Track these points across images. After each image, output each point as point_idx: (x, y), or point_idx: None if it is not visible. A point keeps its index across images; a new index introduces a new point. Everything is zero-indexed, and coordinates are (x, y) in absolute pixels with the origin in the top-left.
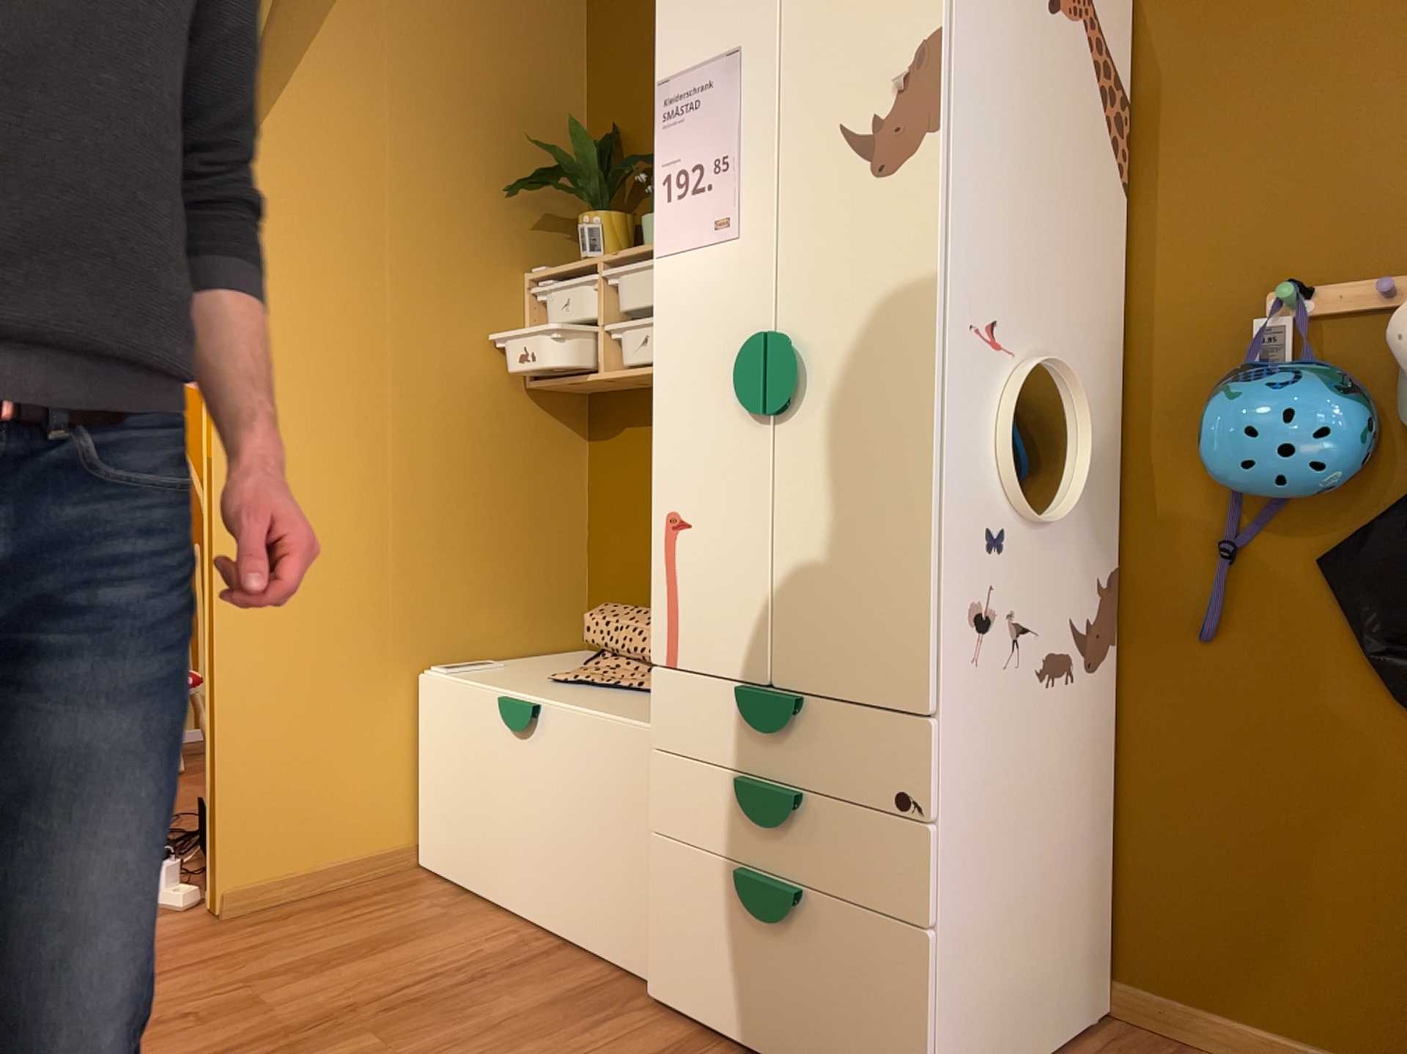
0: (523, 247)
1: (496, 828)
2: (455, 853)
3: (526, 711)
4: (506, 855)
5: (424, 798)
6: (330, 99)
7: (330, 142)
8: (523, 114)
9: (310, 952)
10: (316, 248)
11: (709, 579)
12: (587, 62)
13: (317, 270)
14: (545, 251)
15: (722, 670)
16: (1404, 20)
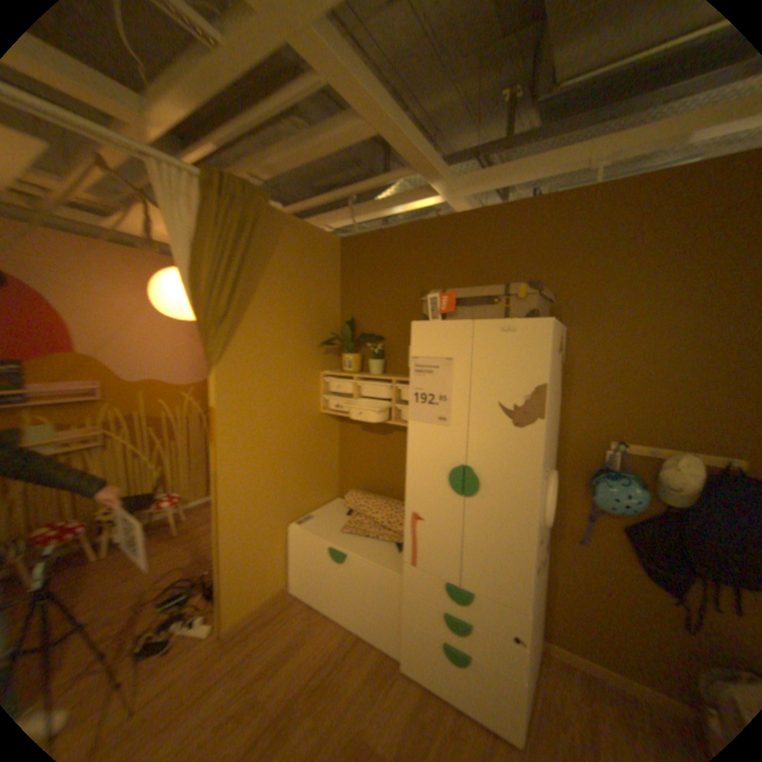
0: (319, 362)
1: (325, 591)
2: (305, 593)
3: (341, 557)
4: (330, 601)
5: (290, 571)
6: (255, 321)
7: (255, 338)
8: (319, 313)
9: (265, 660)
10: (251, 381)
11: (431, 541)
12: (339, 289)
13: (251, 389)
14: (326, 362)
15: (436, 574)
16: (664, 366)
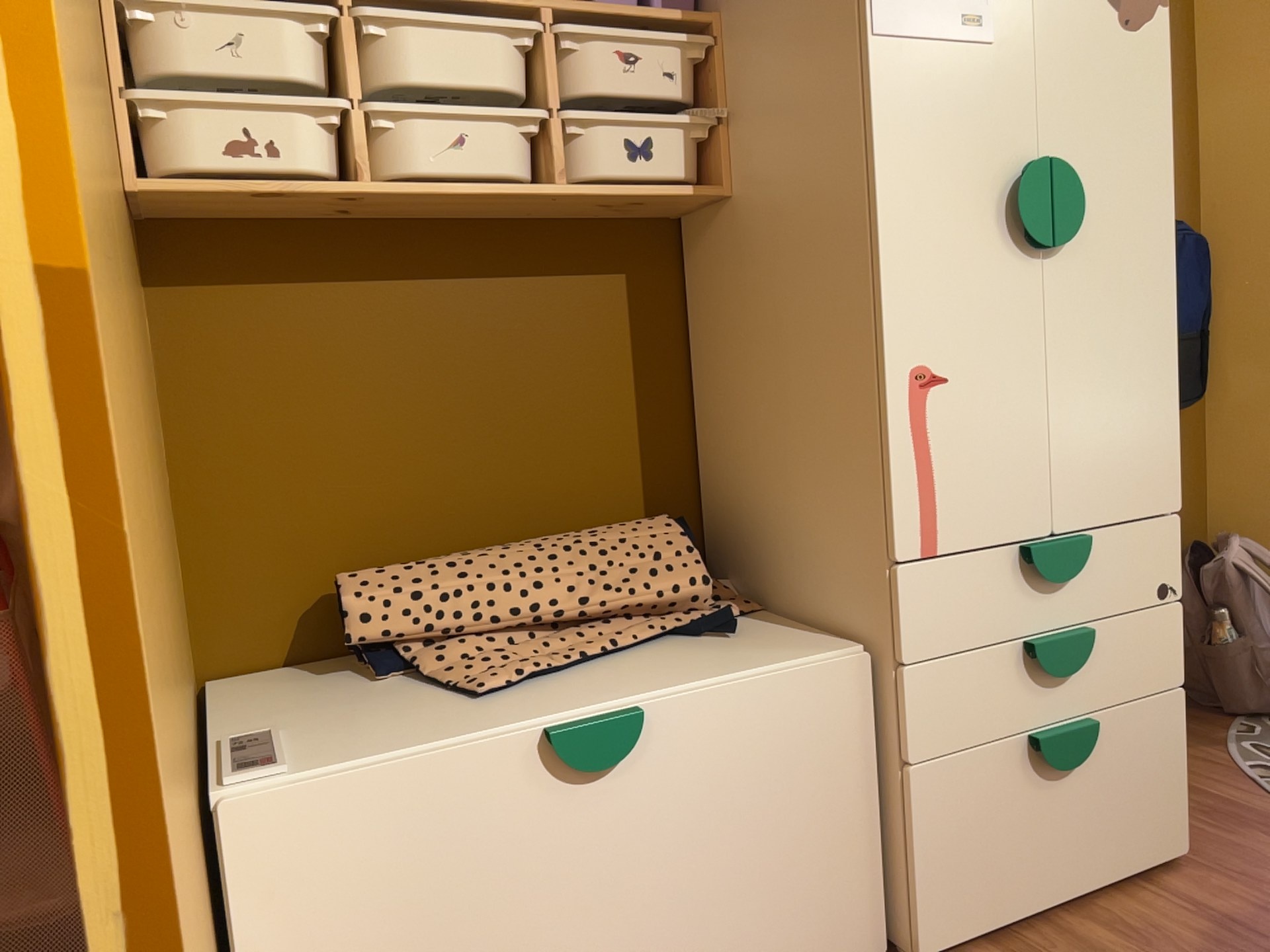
0: None
1: None
2: None
3: (635, 726)
4: None
5: None
6: None
7: None
8: None
9: None
10: None
11: (978, 438)
12: None
13: None
14: None
15: (998, 535)
16: None
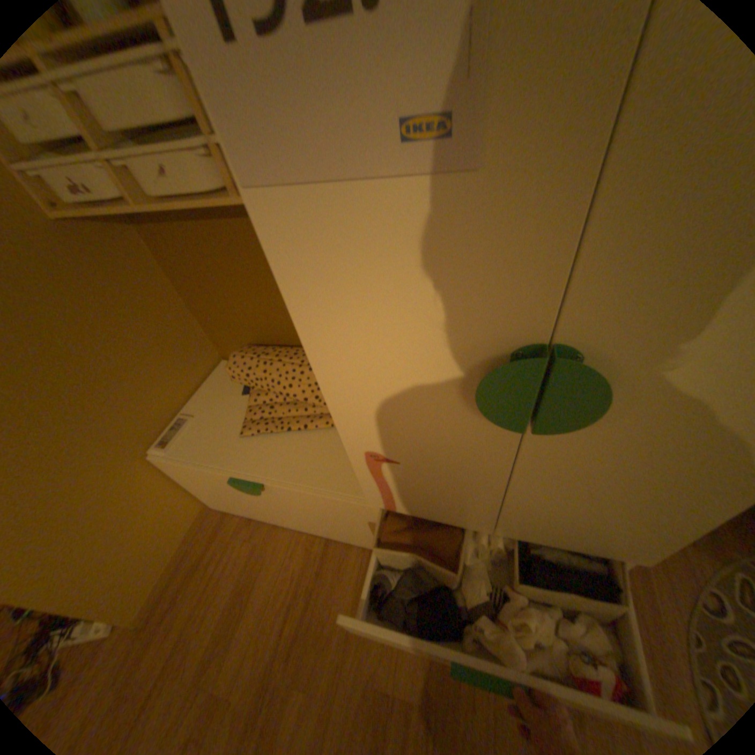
0: None
1: (258, 509)
2: (234, 509)
3: (257, 490)
4: (271, 515)
5: (196, 493)
6: None
7: None
8: None
9: (211, 628)
10: None
11: (426, 488)
12: None
13: None
14: None
15: (443, 519)
16: None
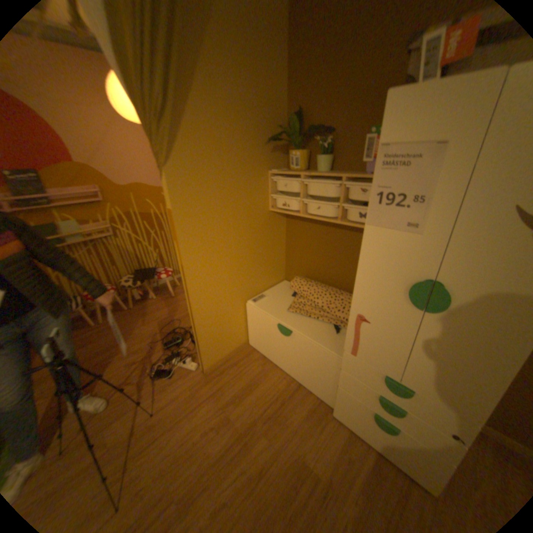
0: (267, 160)
1: (276, 350)
2: (261, 348)
3: (288, 333)
4: (279, 357)
5: (250, 331)
6: (198, 114)
7: (201, 135)
8: (265, 103)
9: (234, 392)
10: (202, 182)
11: (376, 341)
12: (286, 72)
13: (203, 190)
14: (273, 160)
15: (377, 367)
16: None
